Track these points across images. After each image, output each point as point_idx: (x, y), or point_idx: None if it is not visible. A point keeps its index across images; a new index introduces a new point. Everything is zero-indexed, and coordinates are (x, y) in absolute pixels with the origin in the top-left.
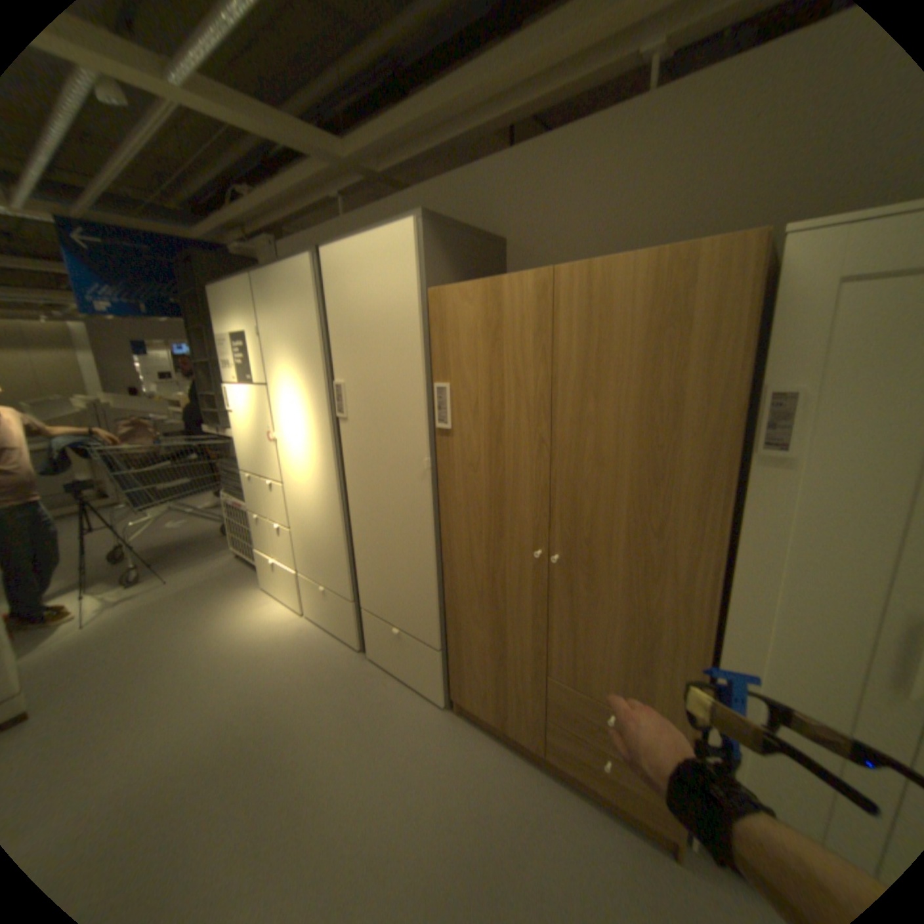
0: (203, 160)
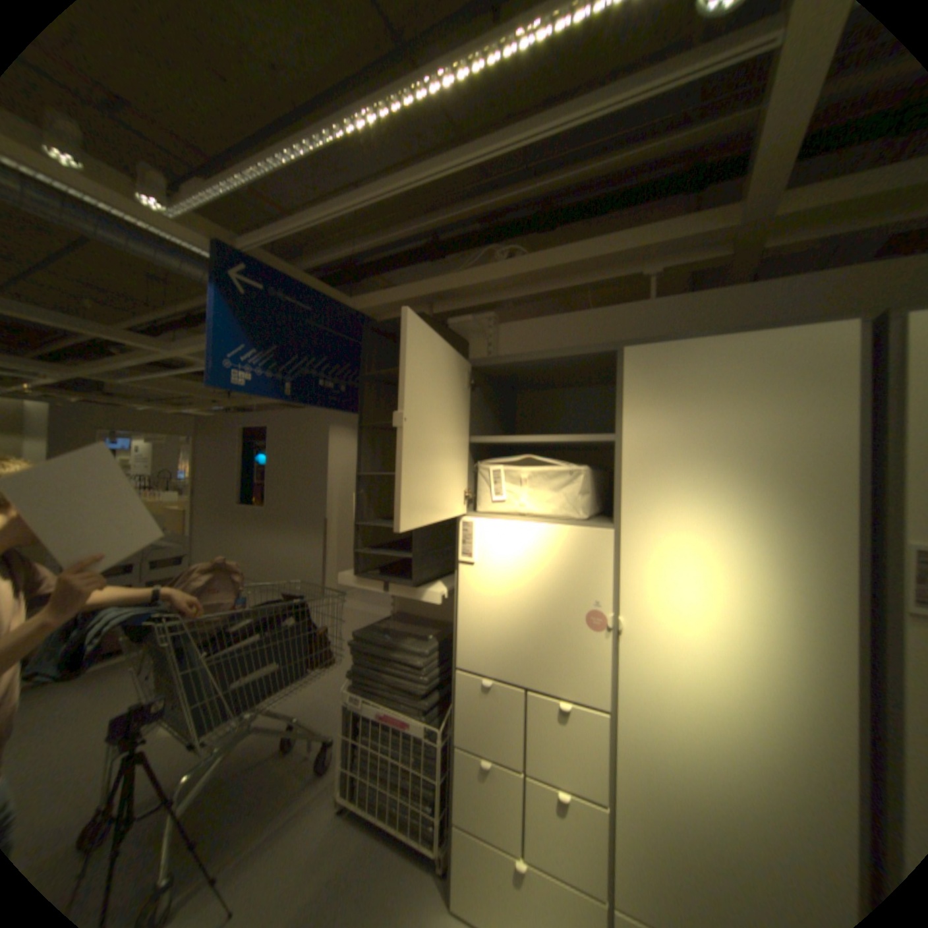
0: (371, 223)
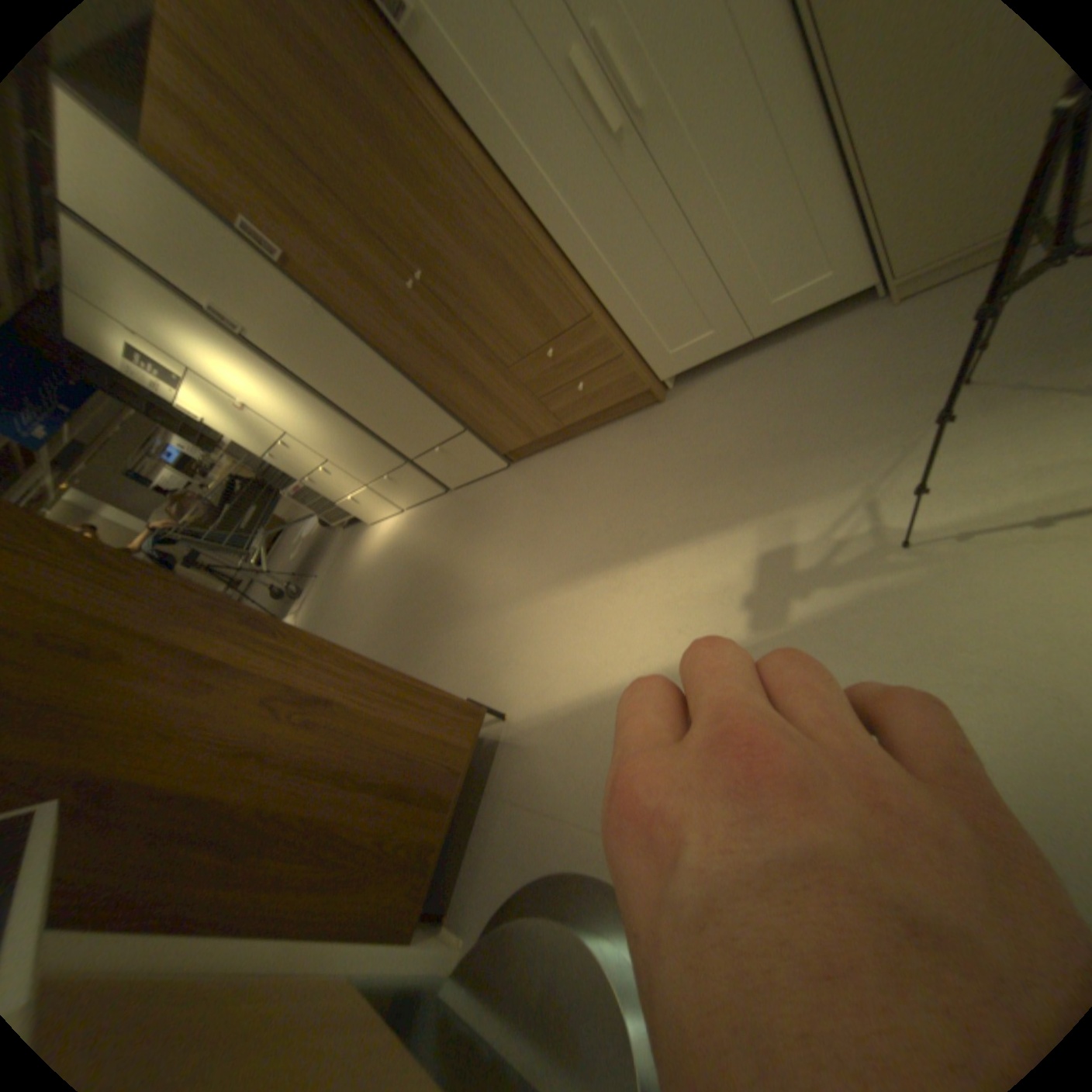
0: None
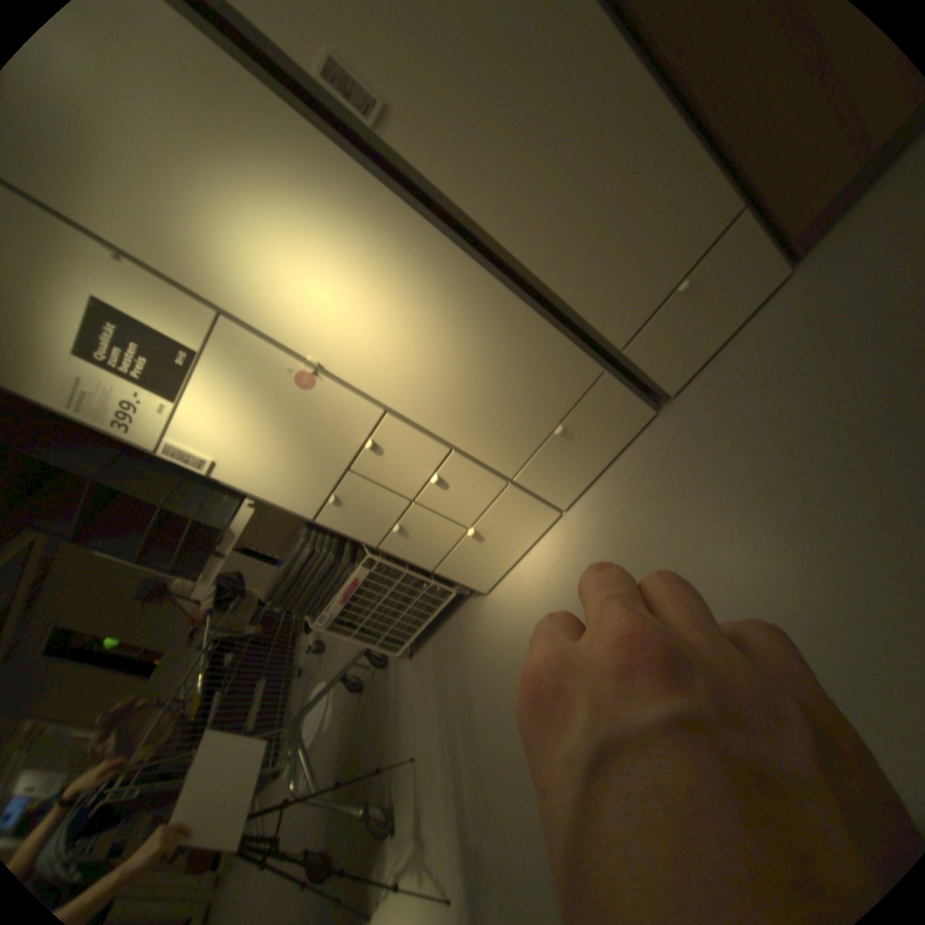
0: None
